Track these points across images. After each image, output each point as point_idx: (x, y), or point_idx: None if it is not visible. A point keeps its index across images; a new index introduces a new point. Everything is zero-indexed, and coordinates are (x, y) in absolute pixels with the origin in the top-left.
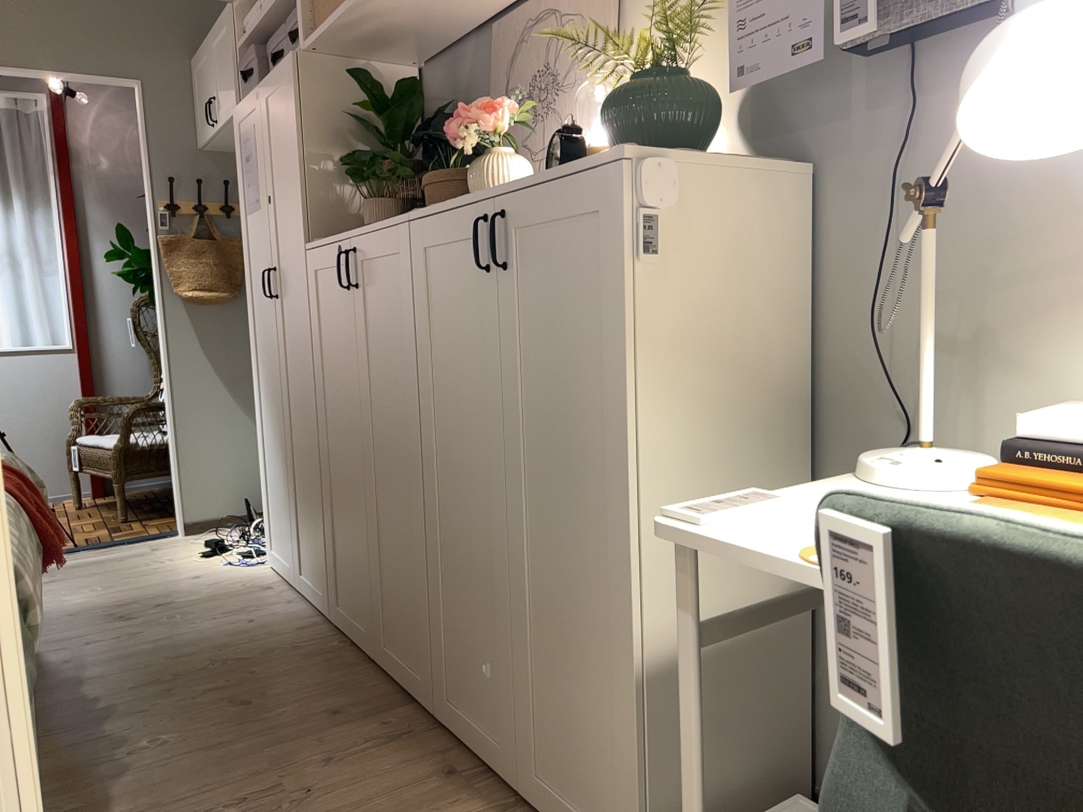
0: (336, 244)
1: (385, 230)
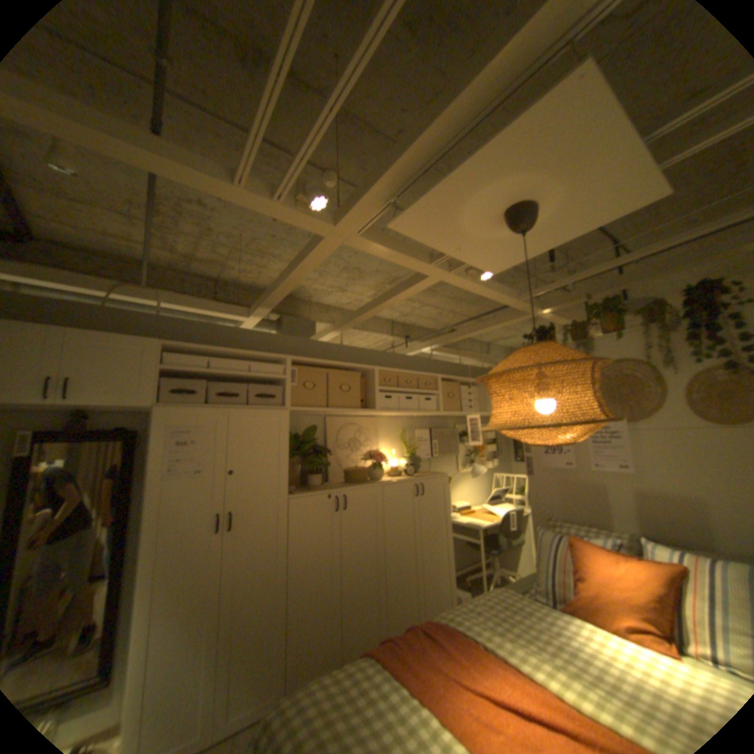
0: (328, 493)
1: (369, 487)
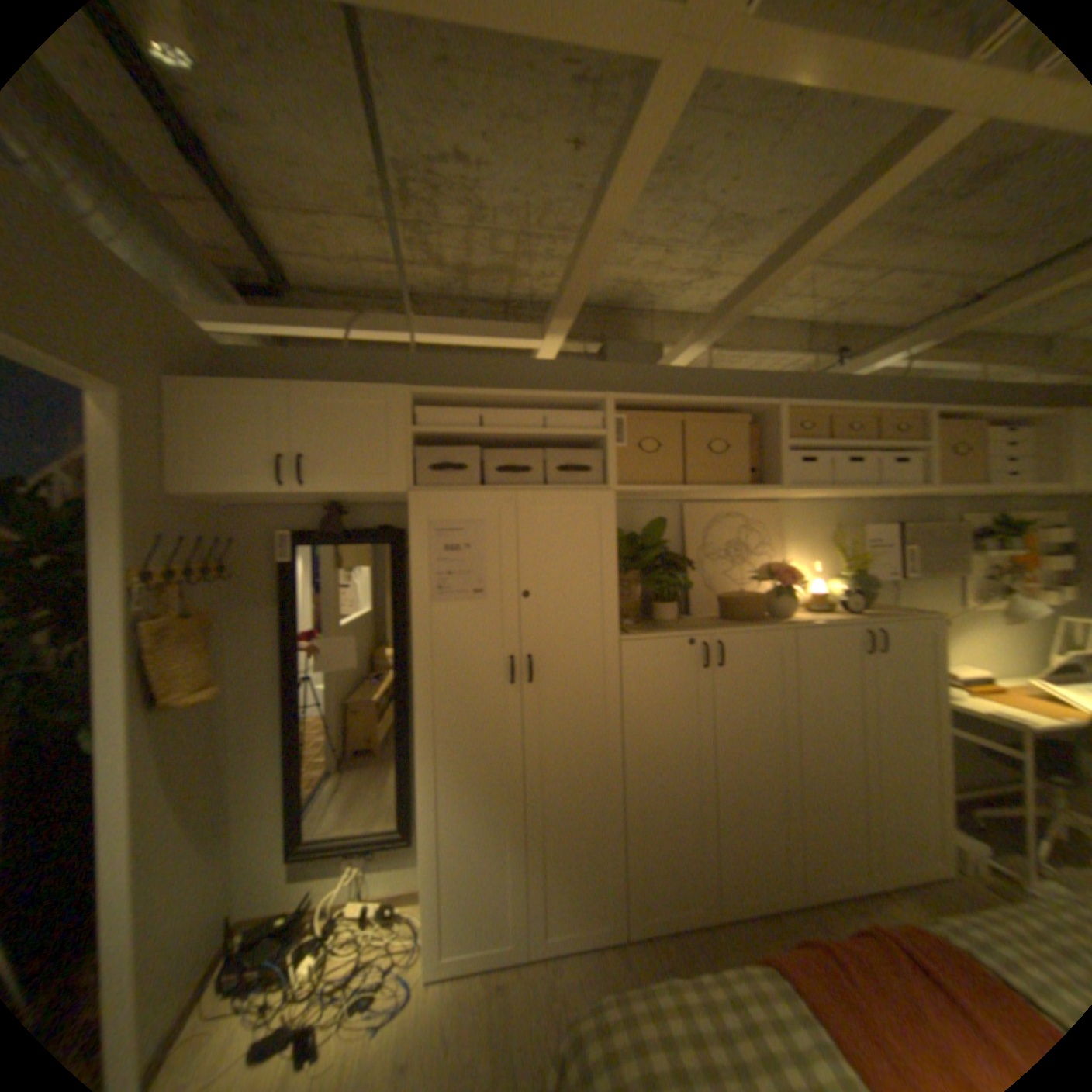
0: (689, 638)
1: (767, 632)
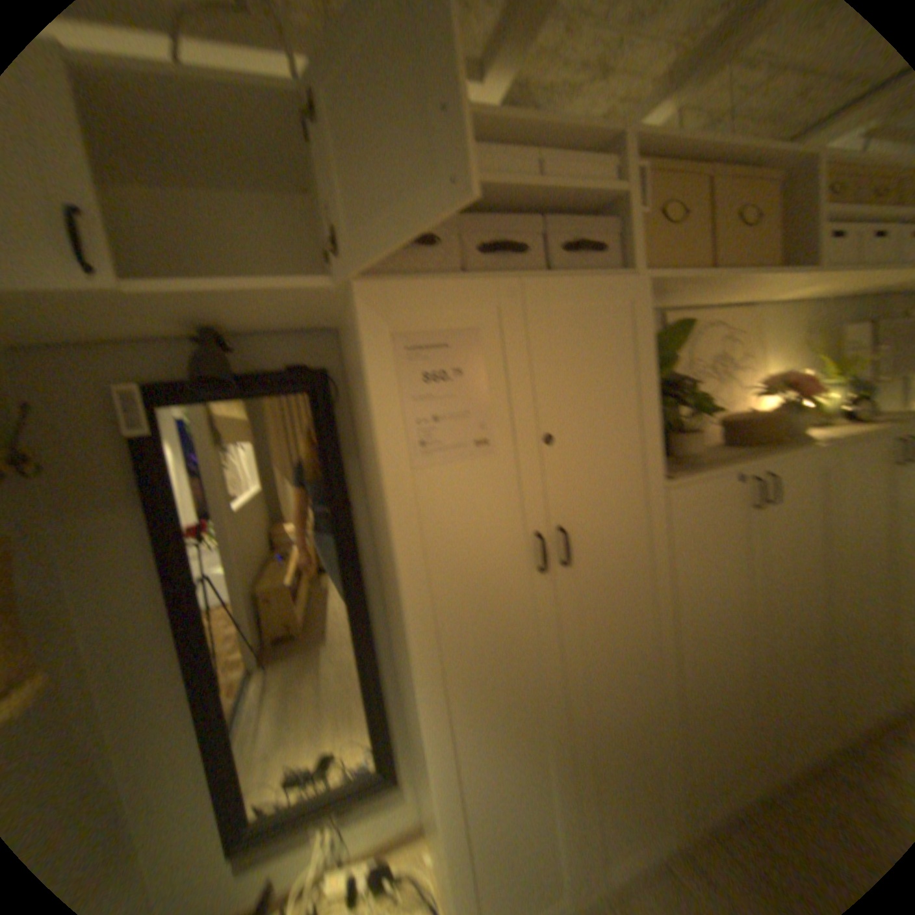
0: (741, 473)
1: (816, 454)
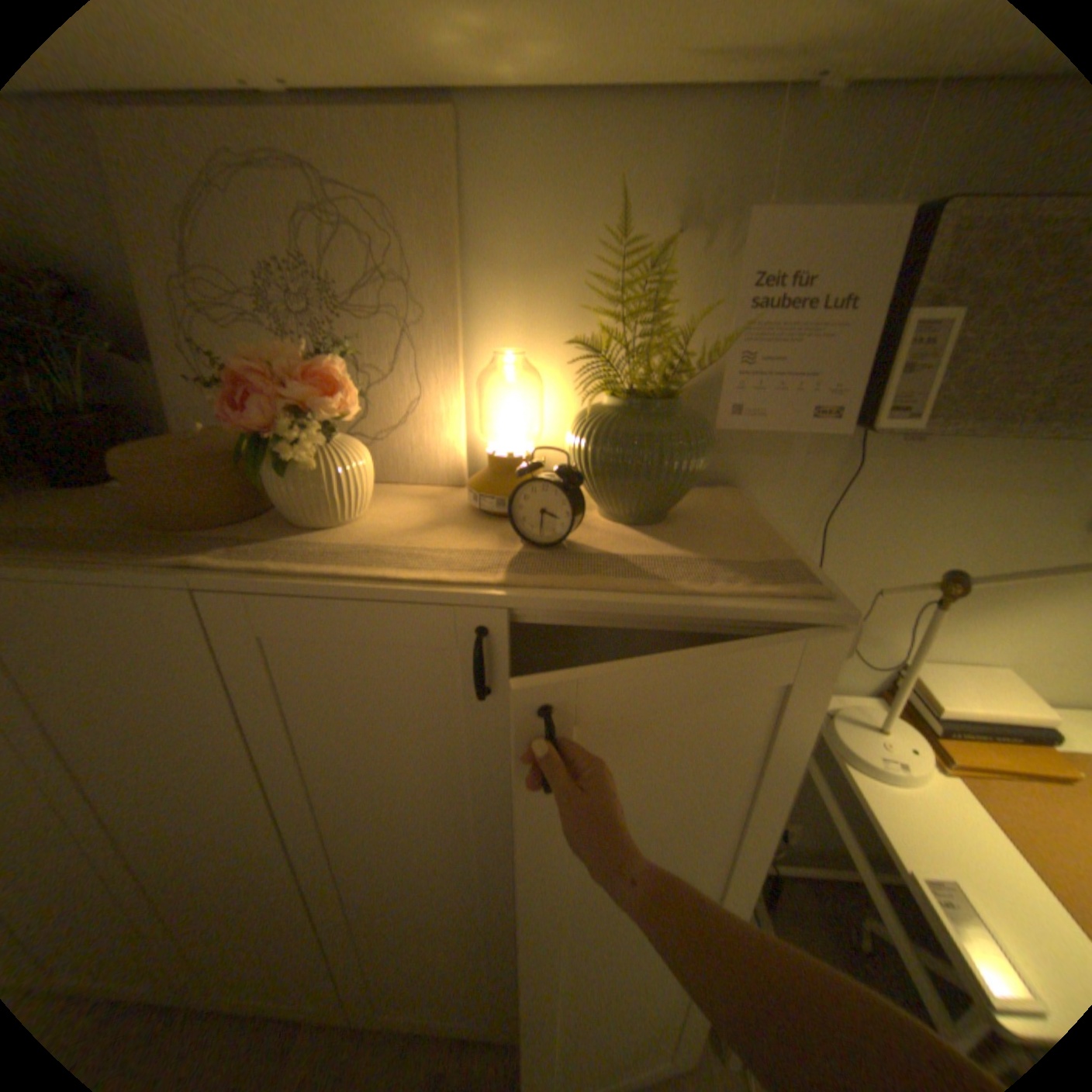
0: None
1: (89, 584)
